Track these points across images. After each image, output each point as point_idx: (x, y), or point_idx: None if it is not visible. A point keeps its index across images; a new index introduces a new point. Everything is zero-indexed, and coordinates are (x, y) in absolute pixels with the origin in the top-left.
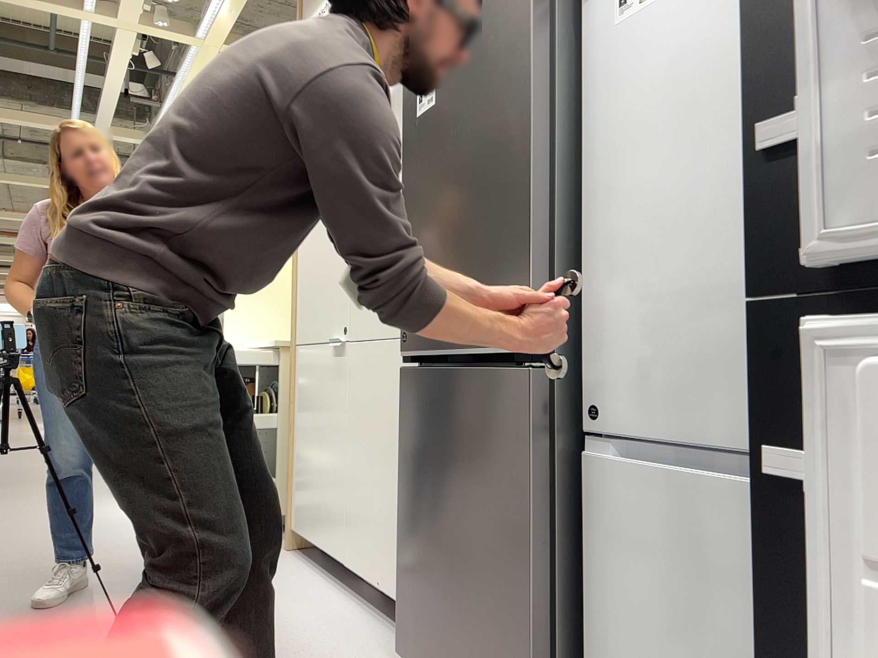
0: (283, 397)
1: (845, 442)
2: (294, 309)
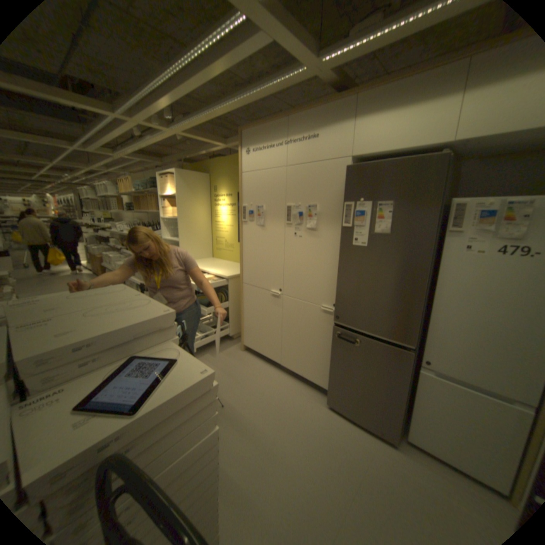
0: (230, 296)
1: None
2: (242, 269)
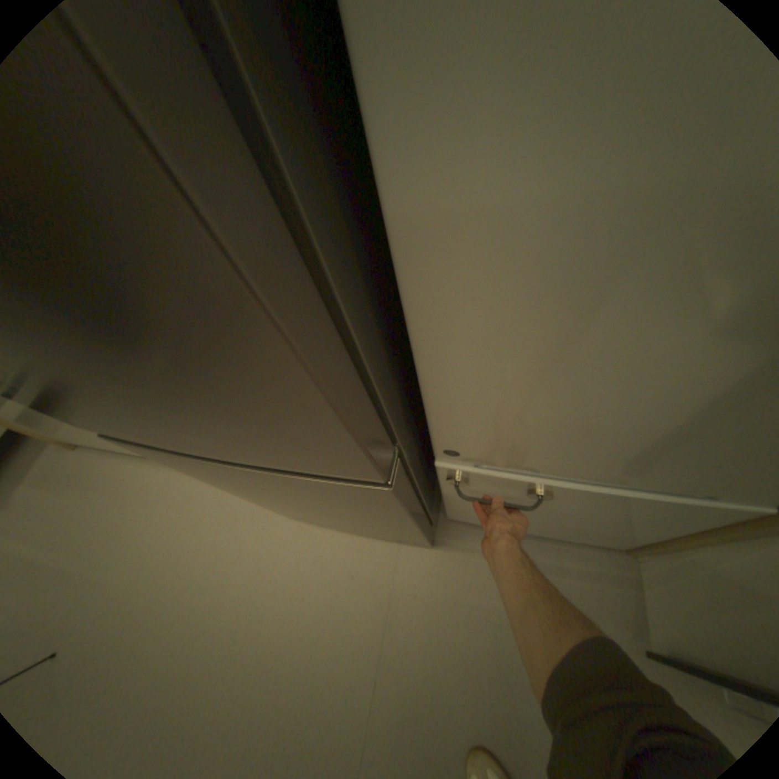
0: None
1: None
2: None
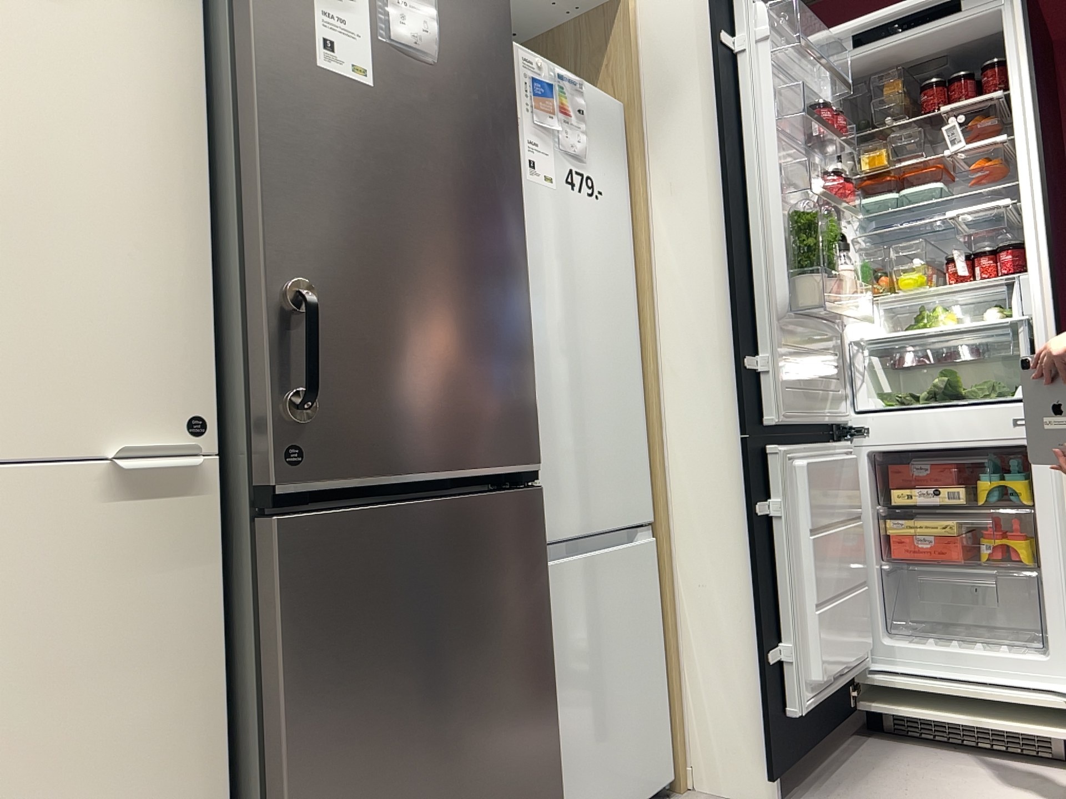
0: None
1: (785, 487)
2: None
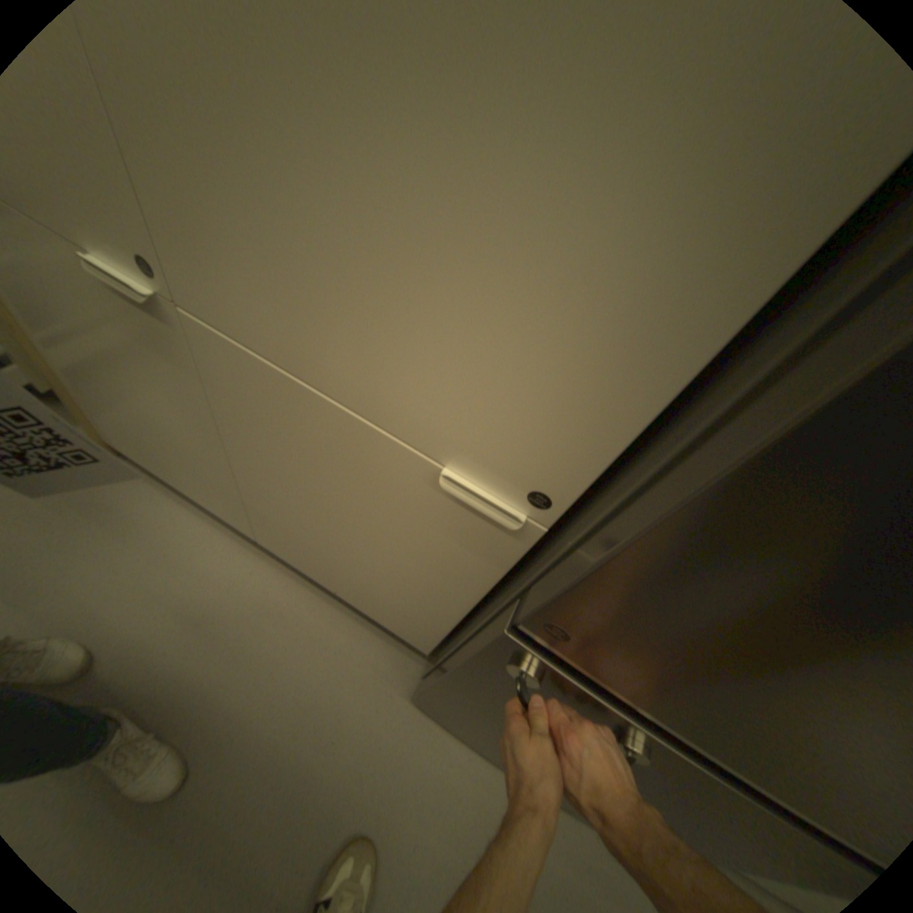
0: None
1: None
2: None
